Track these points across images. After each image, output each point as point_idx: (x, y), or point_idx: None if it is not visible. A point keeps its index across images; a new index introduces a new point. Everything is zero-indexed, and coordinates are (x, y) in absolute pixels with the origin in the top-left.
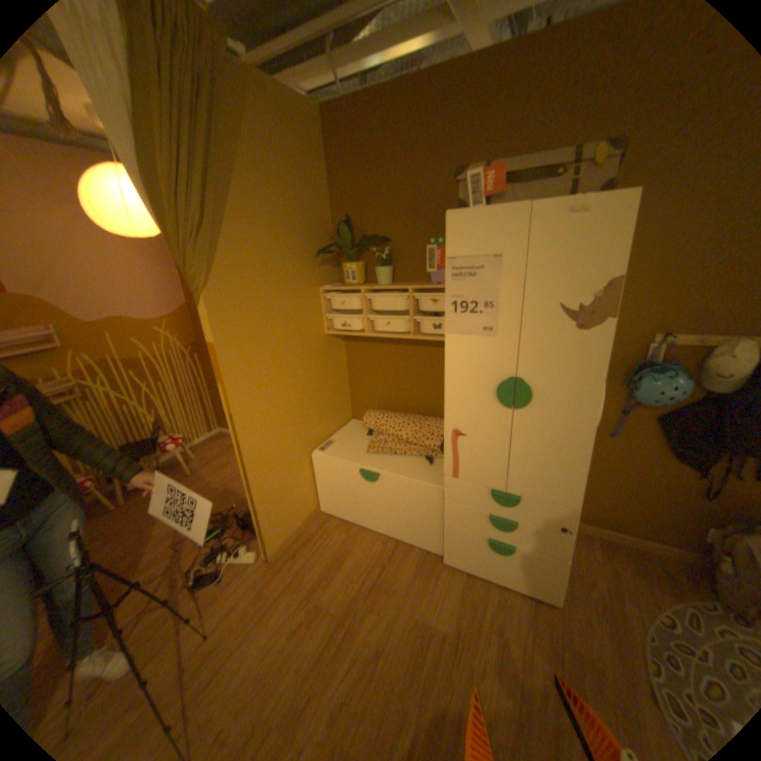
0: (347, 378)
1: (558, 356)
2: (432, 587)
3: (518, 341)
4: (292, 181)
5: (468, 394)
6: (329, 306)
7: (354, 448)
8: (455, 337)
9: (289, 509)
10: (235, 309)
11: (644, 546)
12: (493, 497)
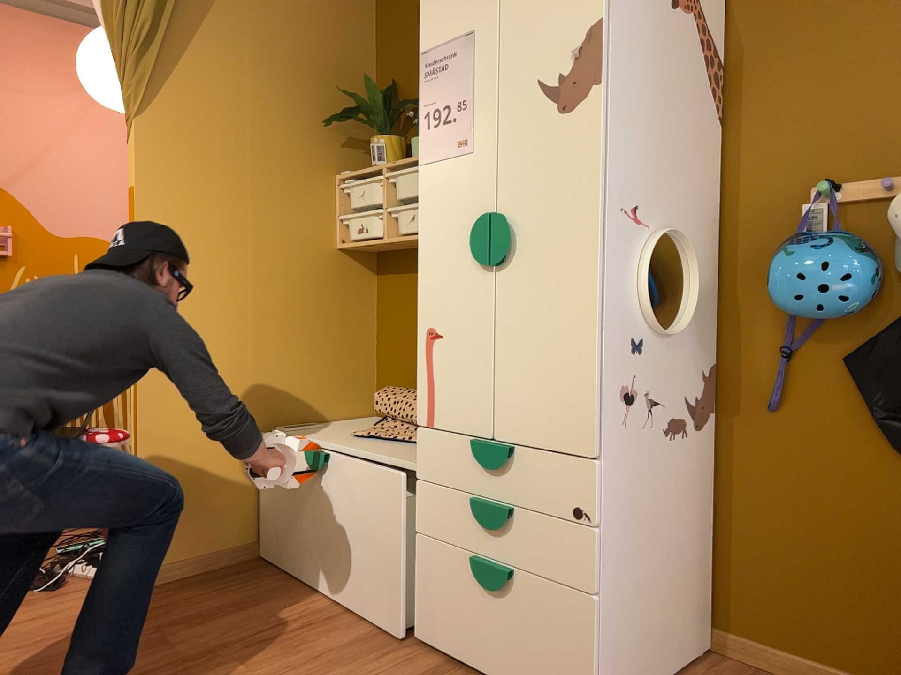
0: (375, 339)
1: (542, 162)
2: (370, 661)
3: (496, 151)
4: (313, 29)
5: (444, 257)
6: (352, 207)
7: (339, 432)
8: (429, 167)
9: (203, 508)
10: (182, 156)
11: None
12: (478, 457)
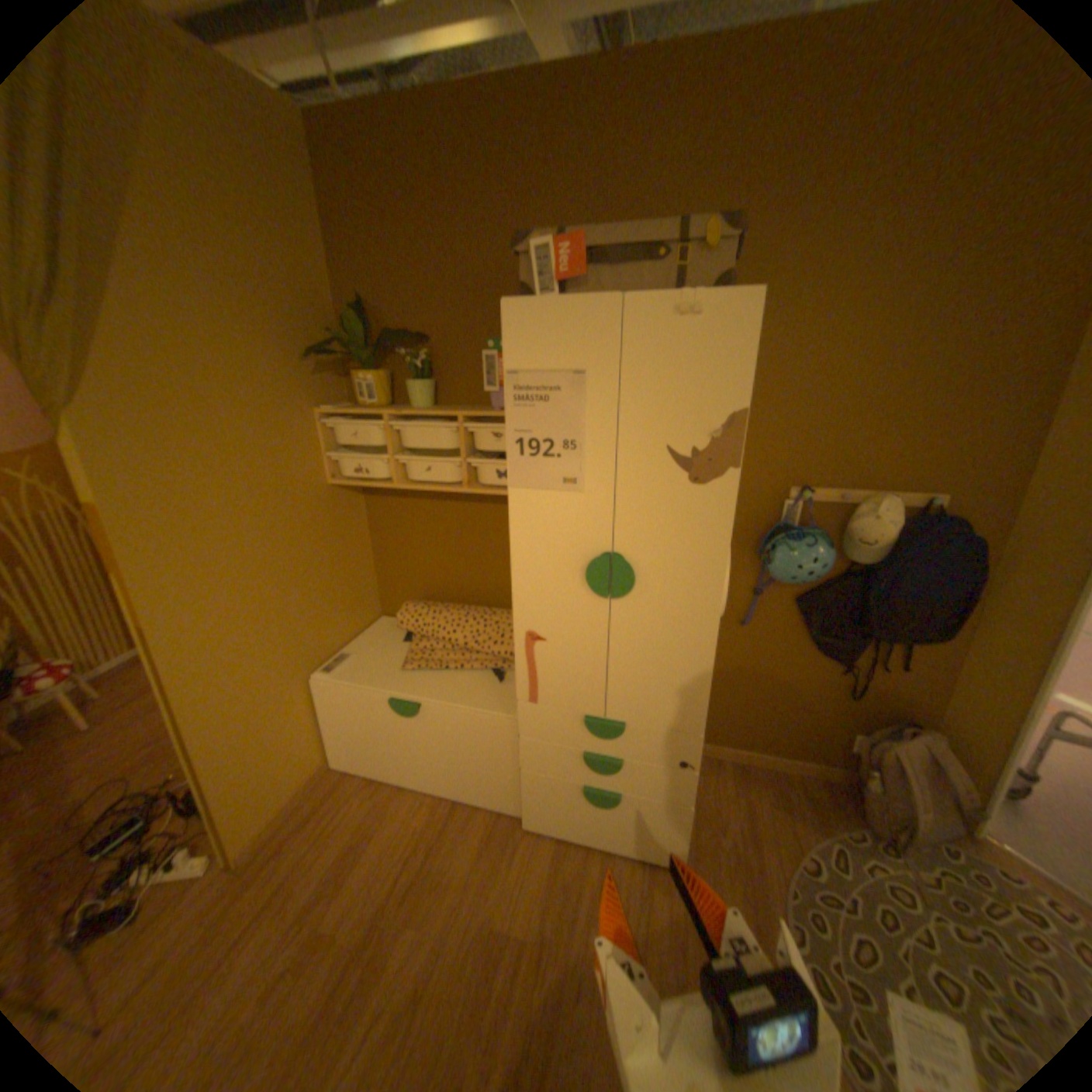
0: (371, 553)
1: (667, 522)
2: (505, 869)
3: (612, 500)
4: (254, 229)
5: (547, 578)
6: (334, 439)
7: (382, 664)
8: (523, 493)
9: (270, 774)
10: (143, 443)
11: (785, 766)
12: (588, 727)
